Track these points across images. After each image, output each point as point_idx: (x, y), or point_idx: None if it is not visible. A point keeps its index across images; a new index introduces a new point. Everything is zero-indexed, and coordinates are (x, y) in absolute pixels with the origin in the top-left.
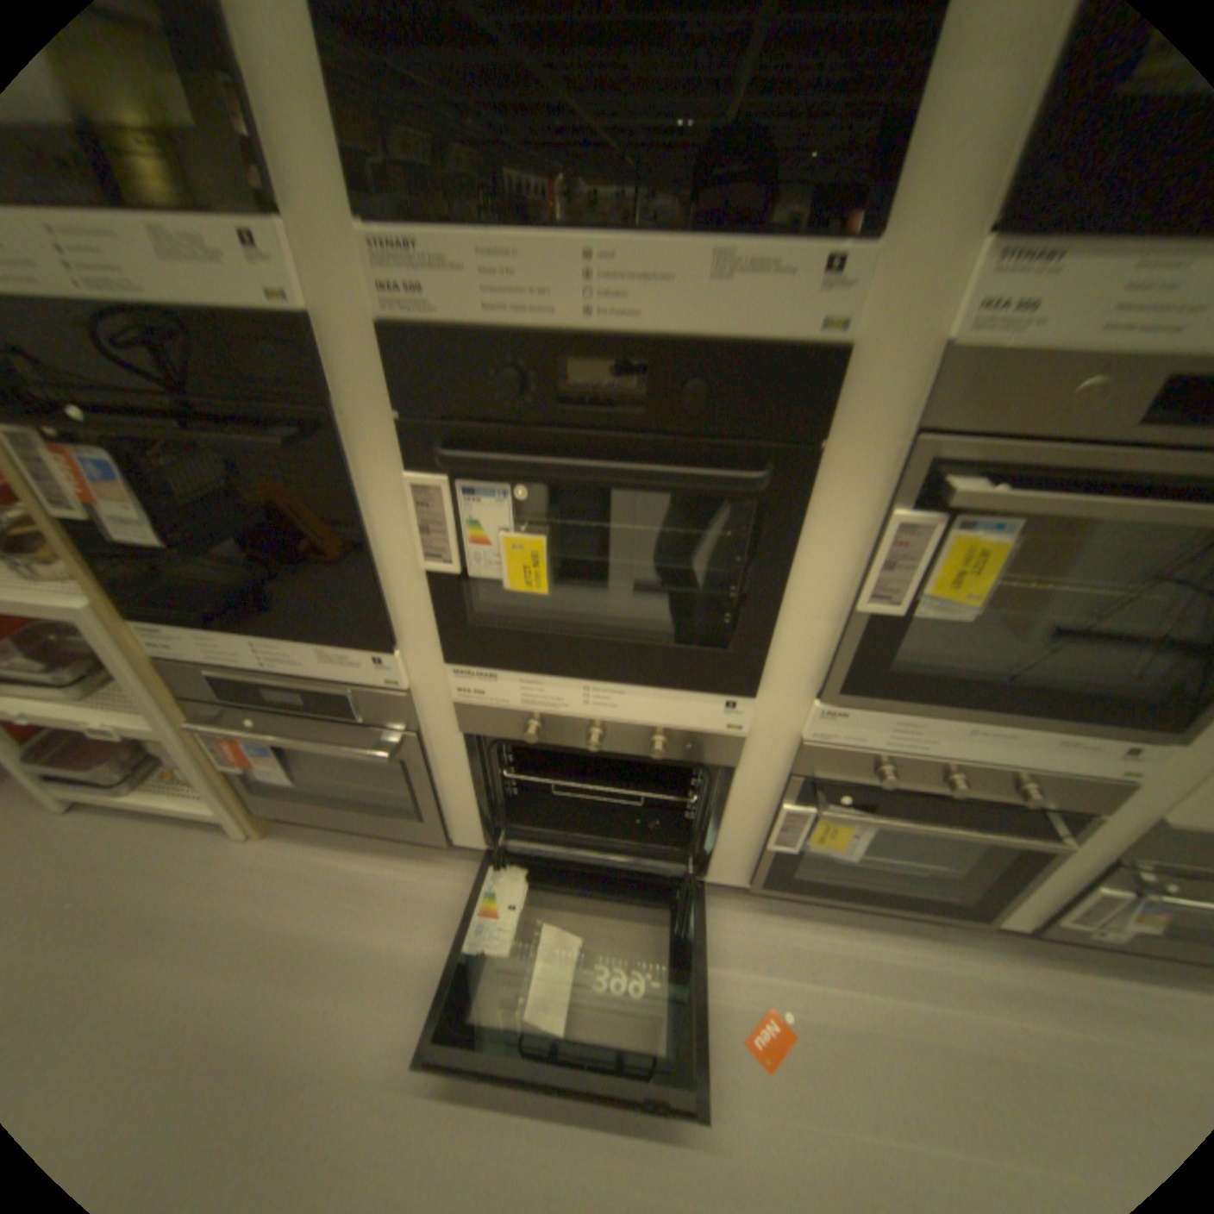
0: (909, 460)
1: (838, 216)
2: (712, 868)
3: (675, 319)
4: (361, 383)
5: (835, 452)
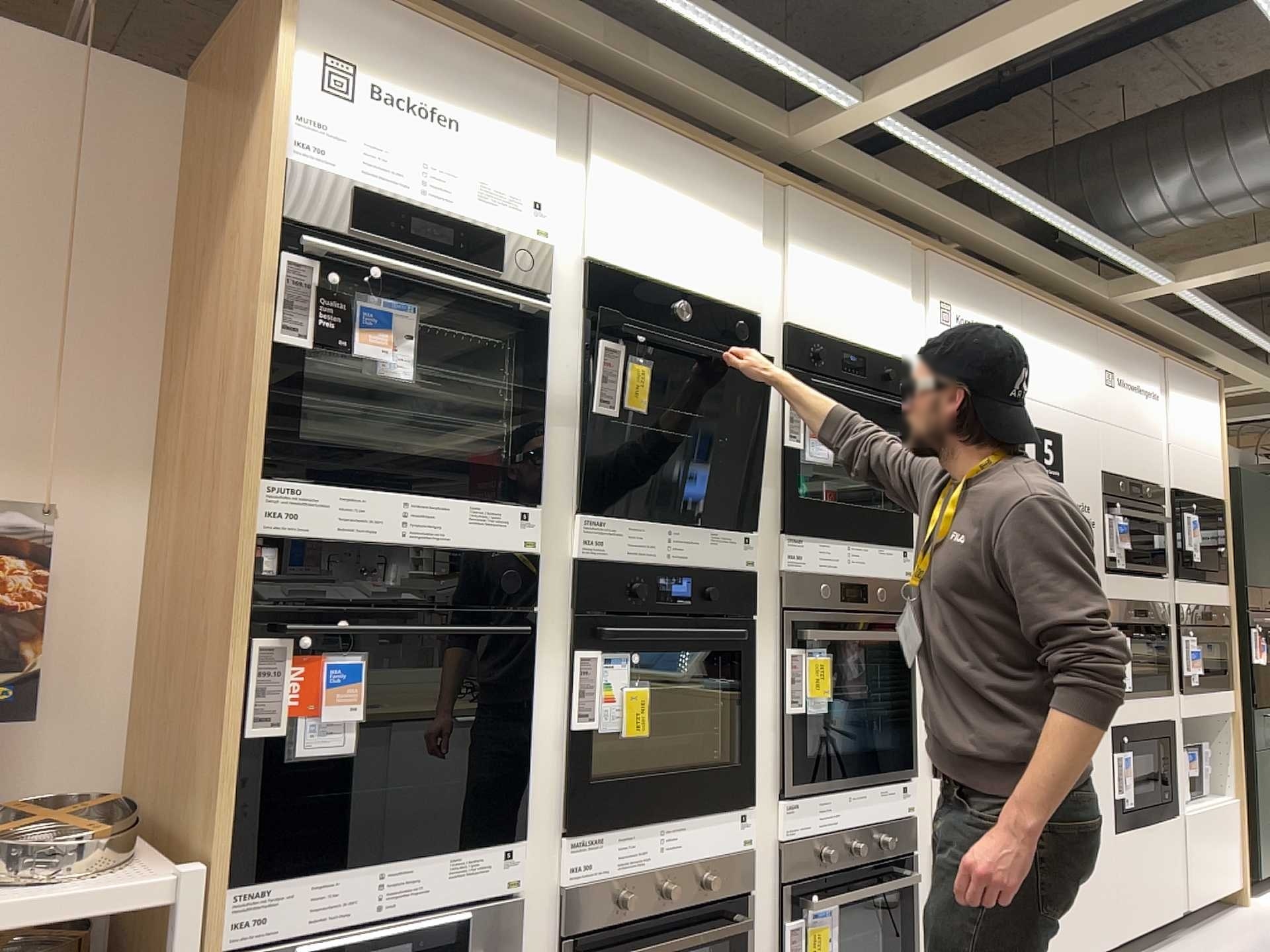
0: (777, 619)
1: (738, 524)
2: None
3: (698, 559)
4: (556, 593)
5: (752, 619)
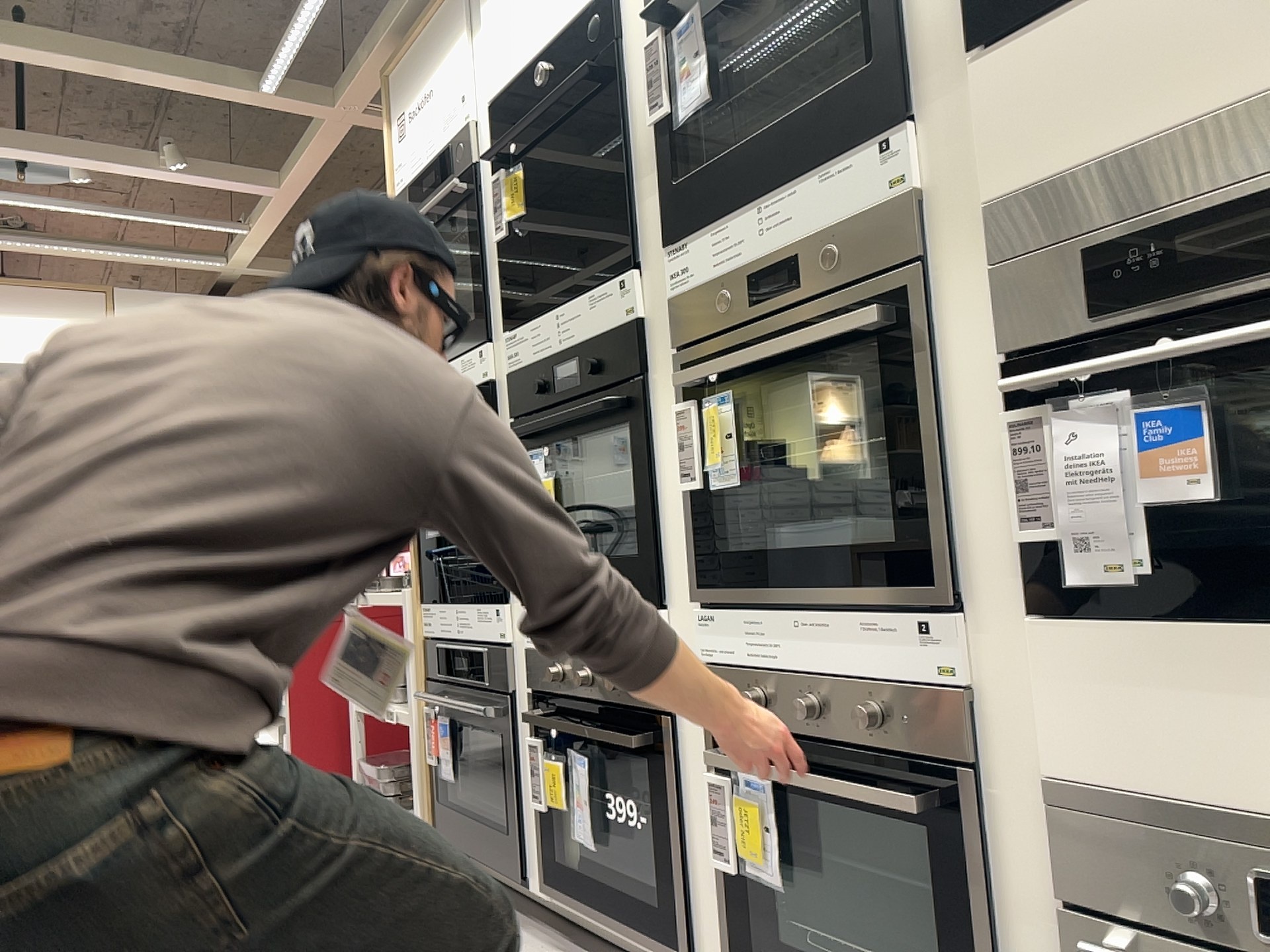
0: (677, 371)
1: (622, 267)
2: (702, 946)
3: (581, 333)
4: (505, 410)
5: (653, 380)
